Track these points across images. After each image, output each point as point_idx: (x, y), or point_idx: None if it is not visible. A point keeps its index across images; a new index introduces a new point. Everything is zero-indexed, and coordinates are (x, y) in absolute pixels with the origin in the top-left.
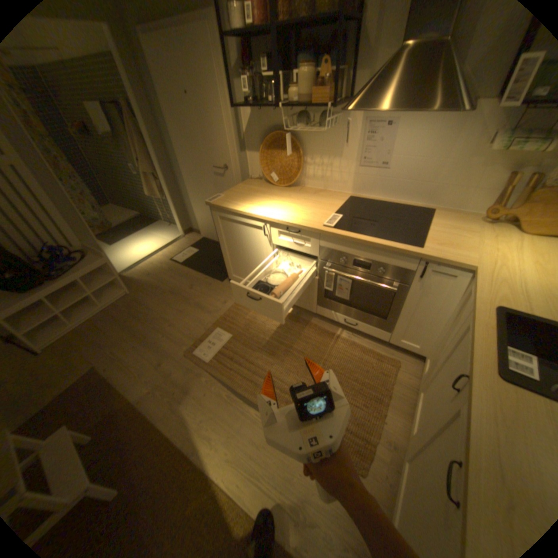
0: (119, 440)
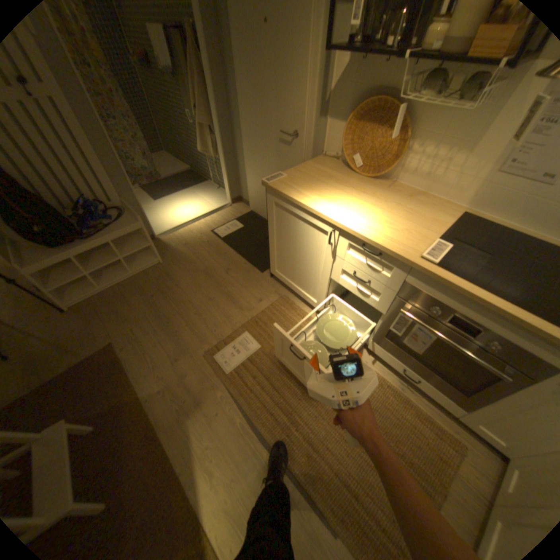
0: (120, 440)
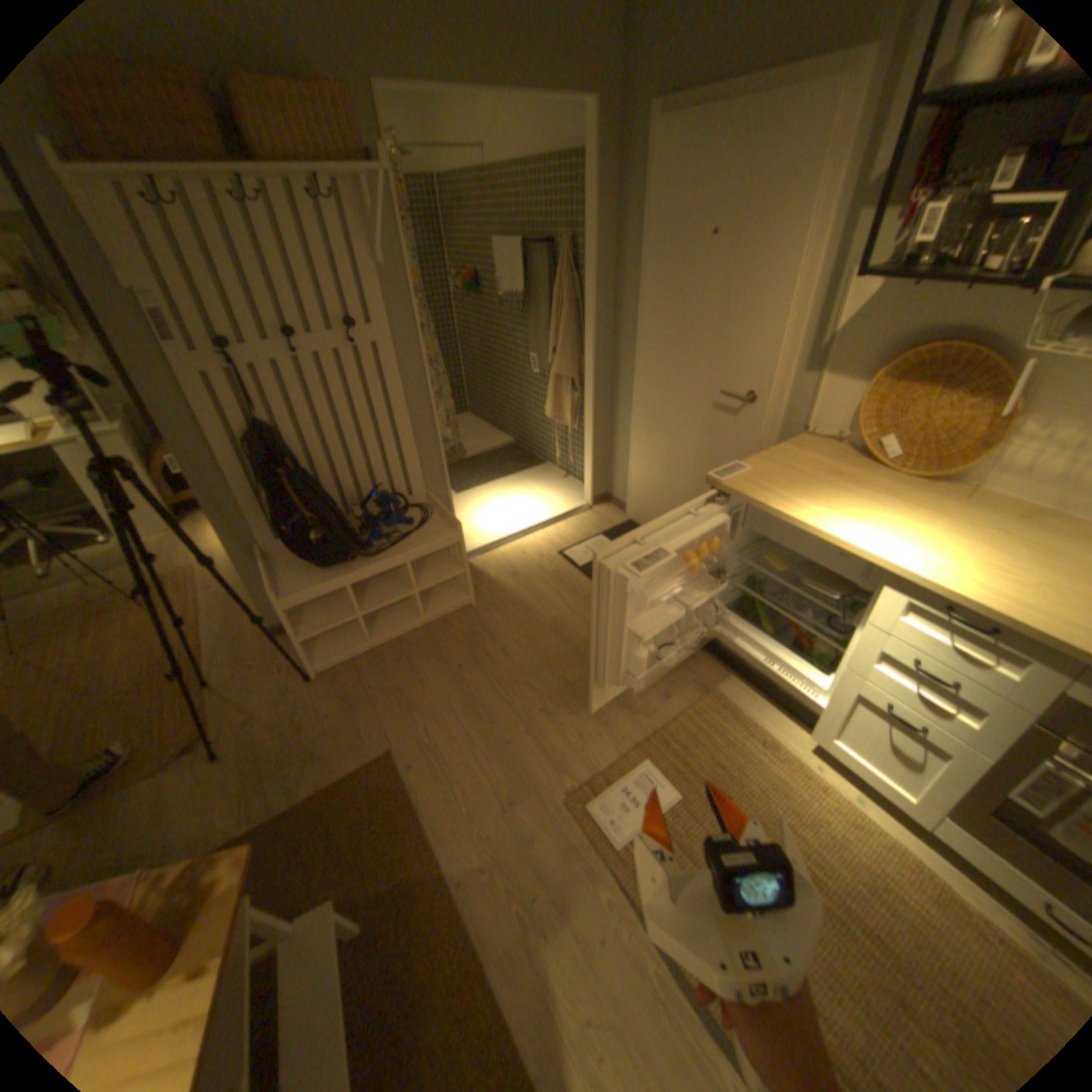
0: (411, 965)
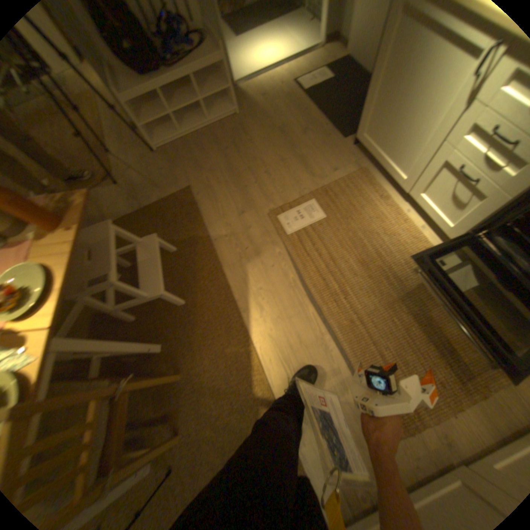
0: (194, 264)
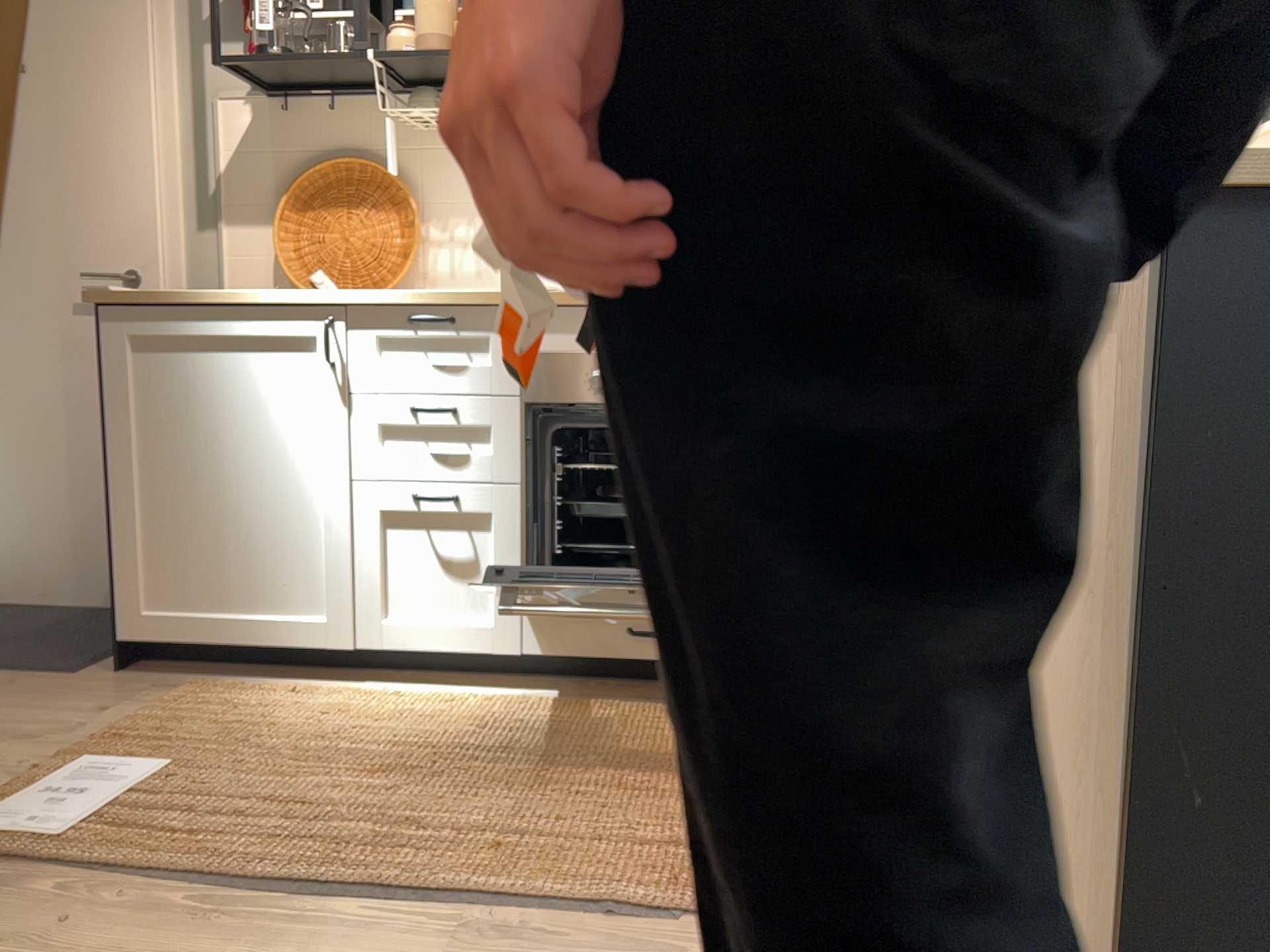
0: None
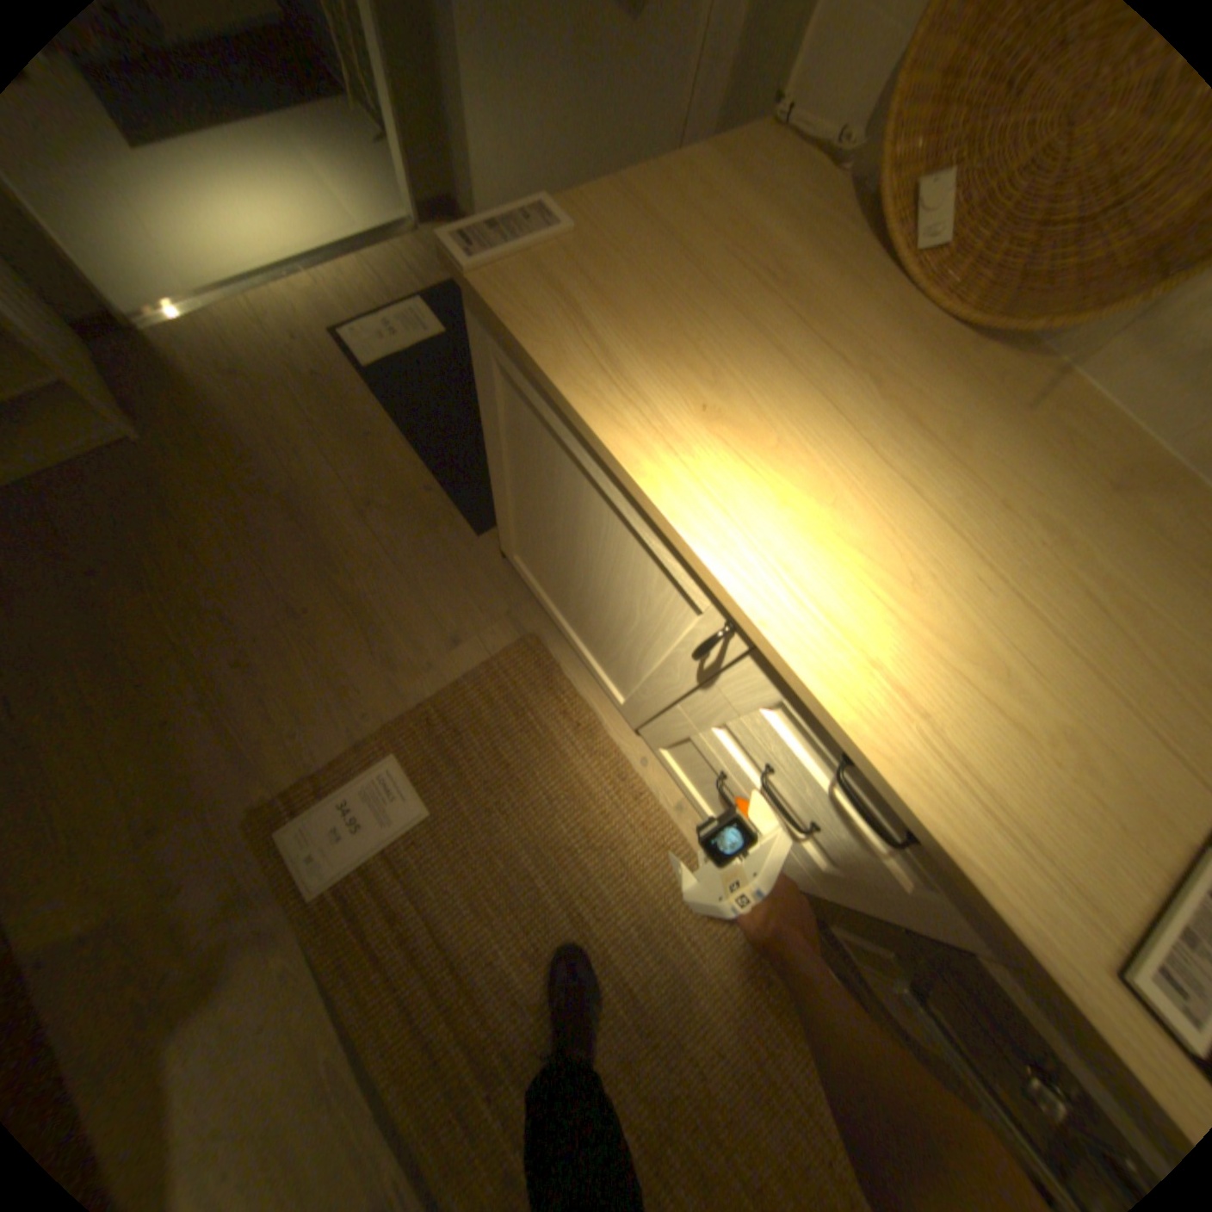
0: None
